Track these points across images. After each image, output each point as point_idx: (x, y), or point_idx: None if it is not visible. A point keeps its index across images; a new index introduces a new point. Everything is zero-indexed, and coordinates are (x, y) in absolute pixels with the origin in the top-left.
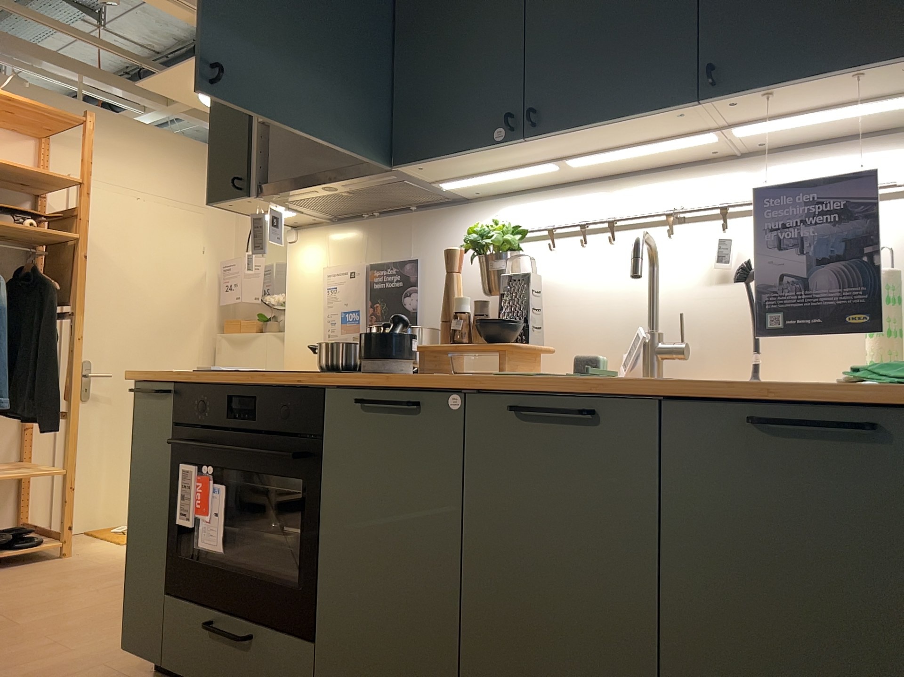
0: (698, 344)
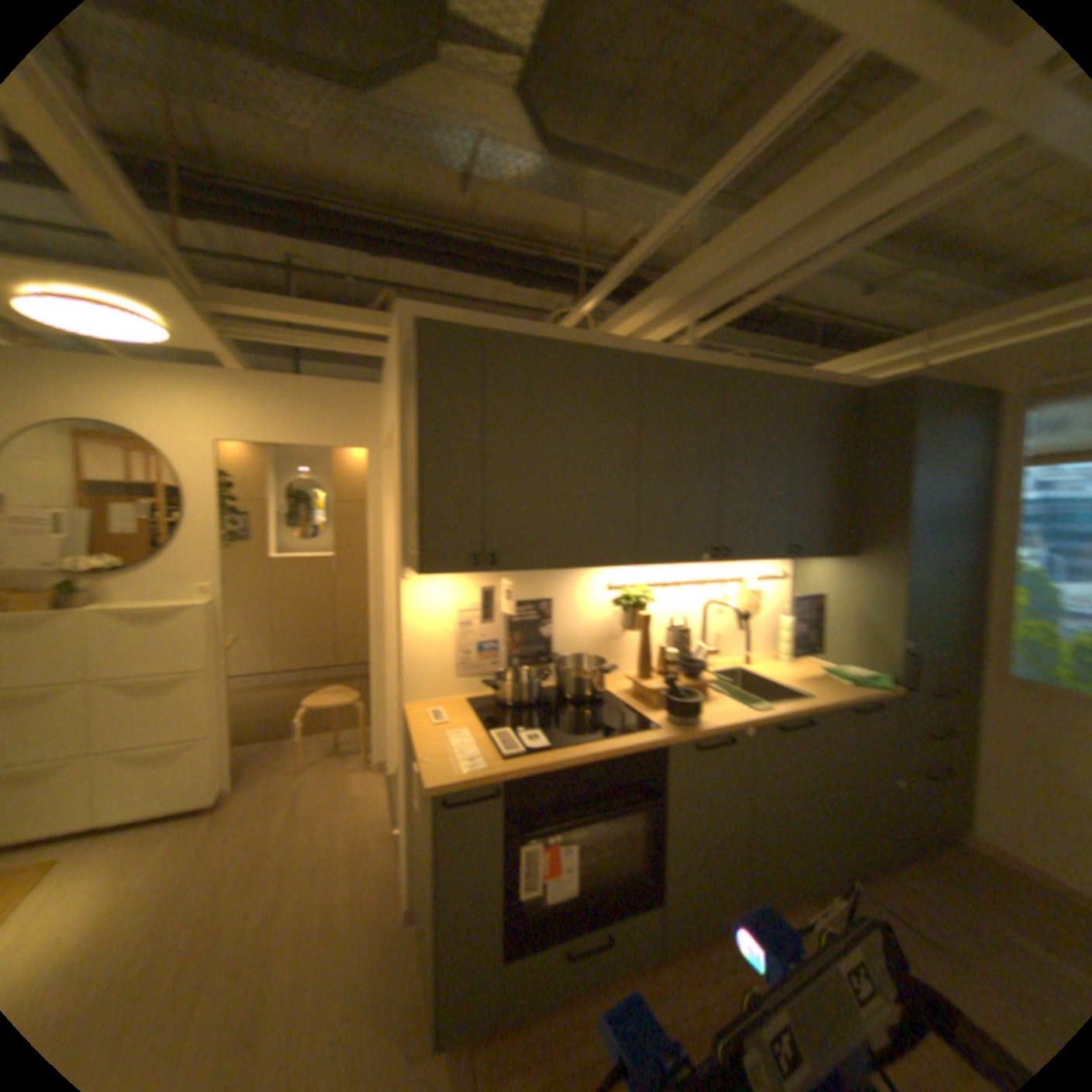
0: (708, 644)
